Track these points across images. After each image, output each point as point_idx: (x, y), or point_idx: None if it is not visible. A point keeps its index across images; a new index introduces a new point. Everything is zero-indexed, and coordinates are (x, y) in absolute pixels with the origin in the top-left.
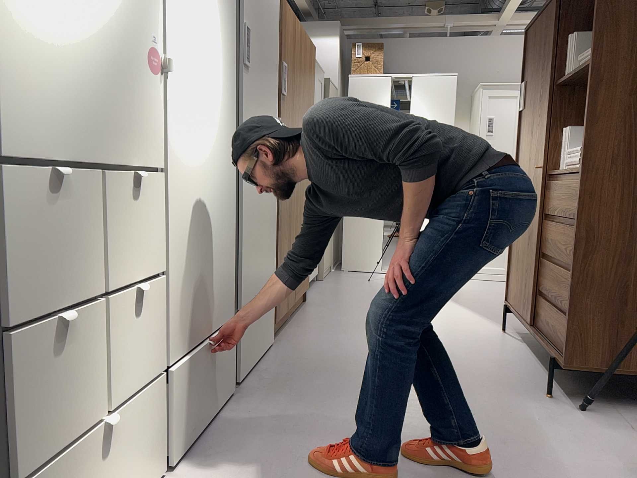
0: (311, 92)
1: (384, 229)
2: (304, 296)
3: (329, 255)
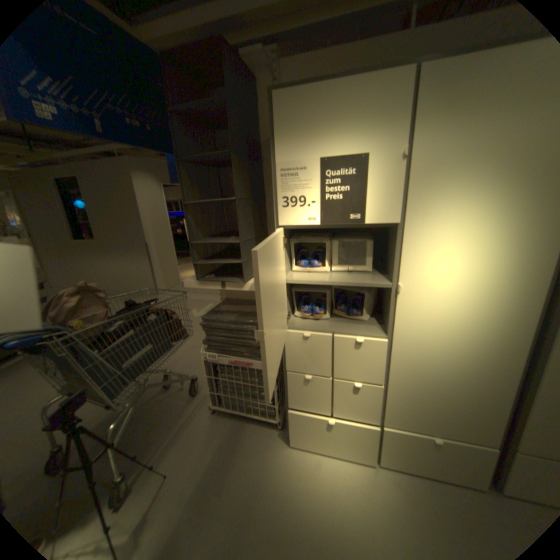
0: None
1: None
2: None
3: None
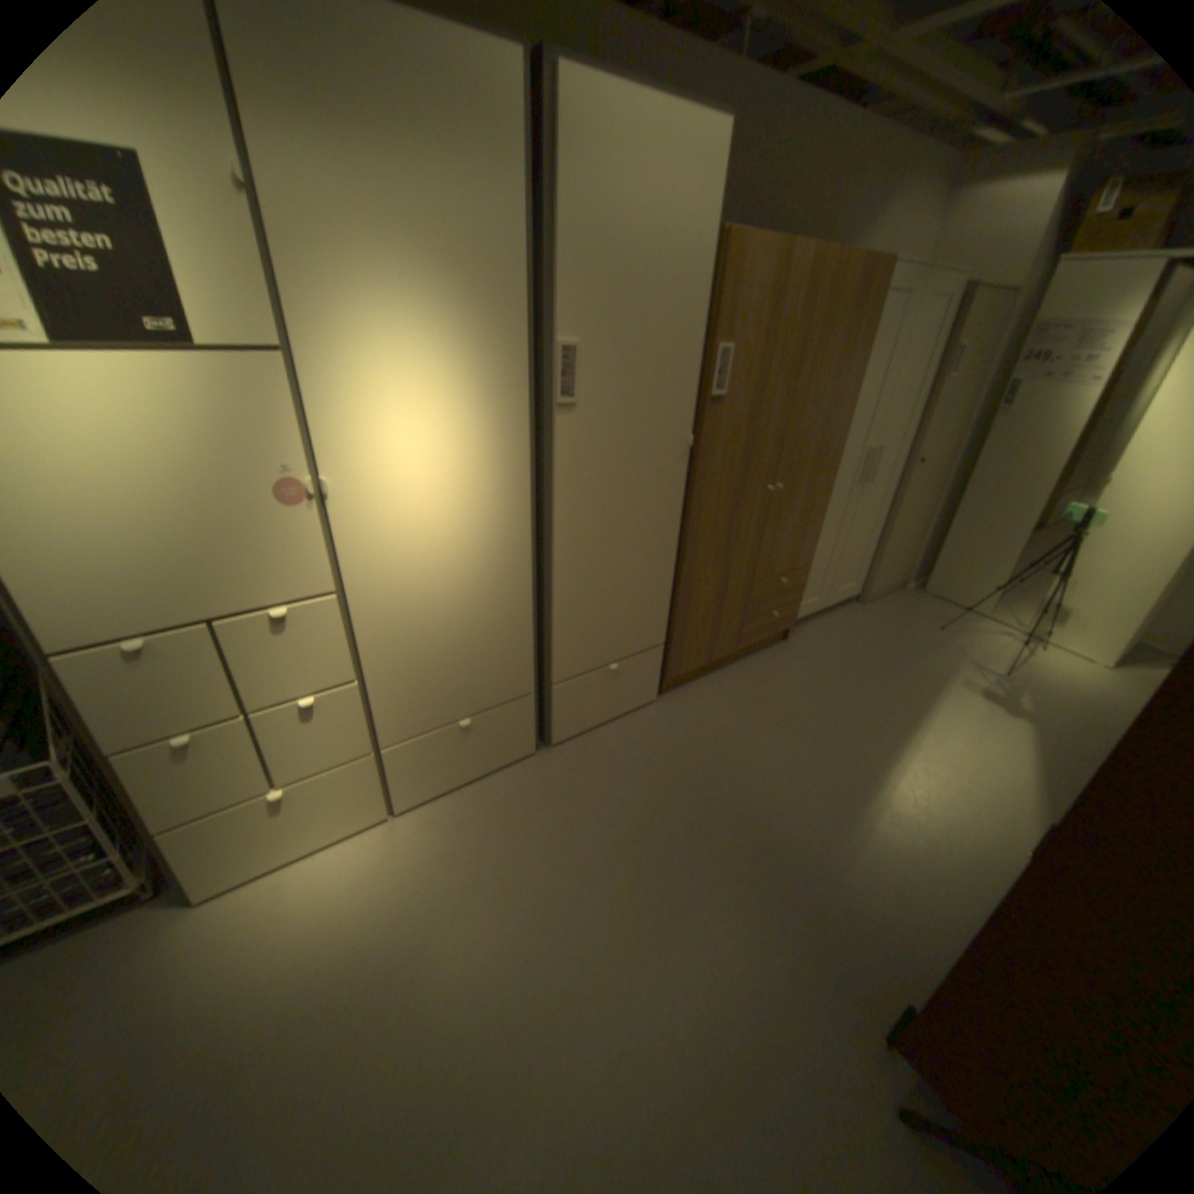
0: (860, 347)
1: (1024, 554)
2: (788, 634)
3: (900, 569)
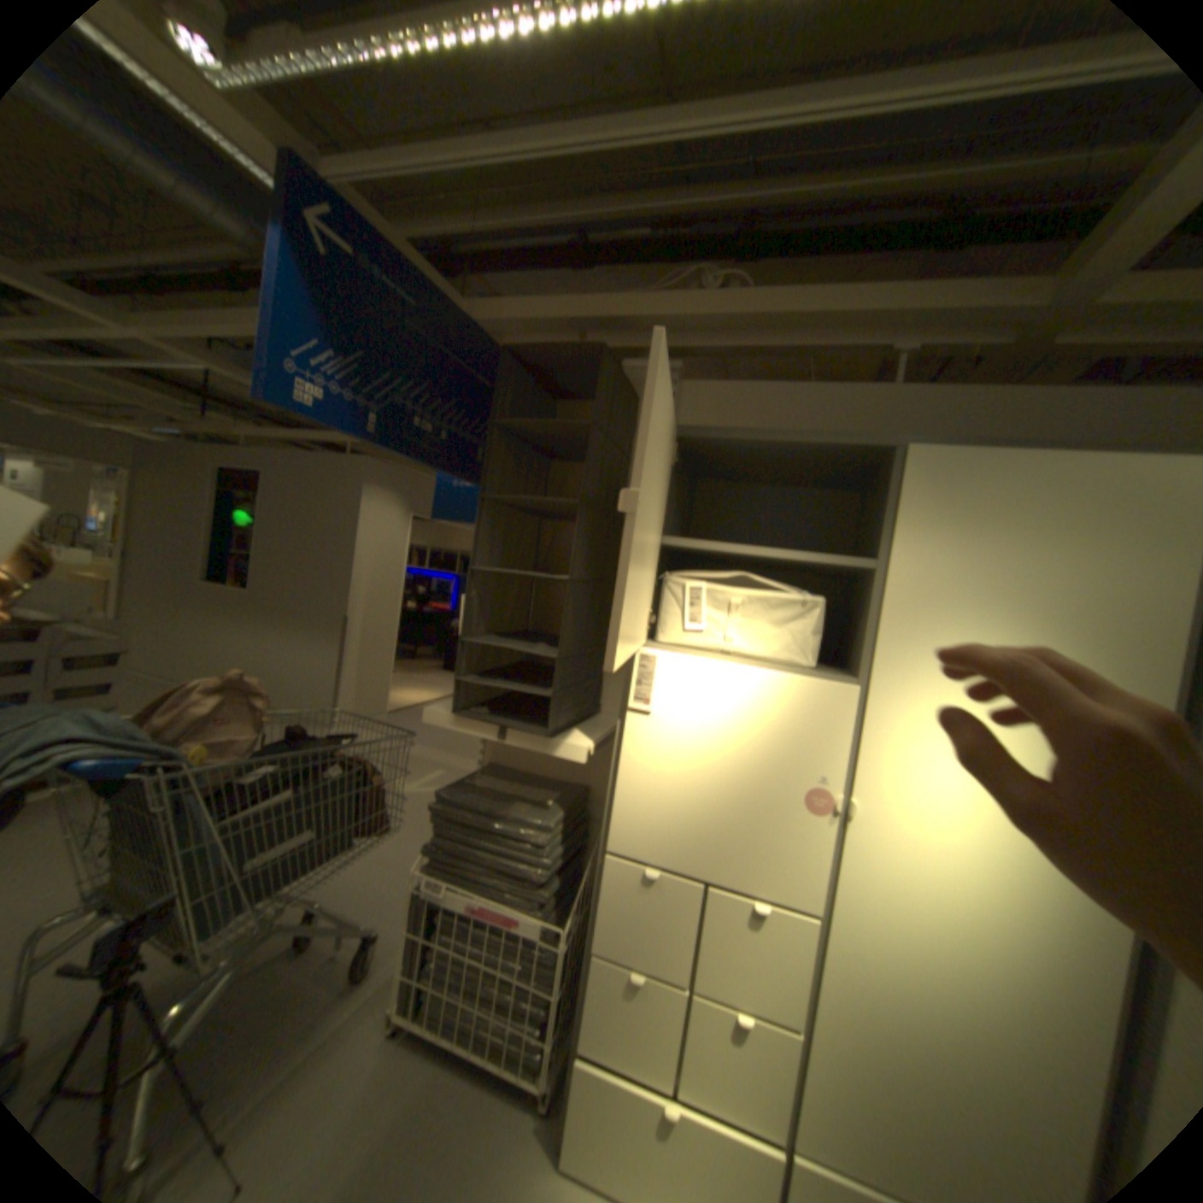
0: None
1: None
2: None
3: None
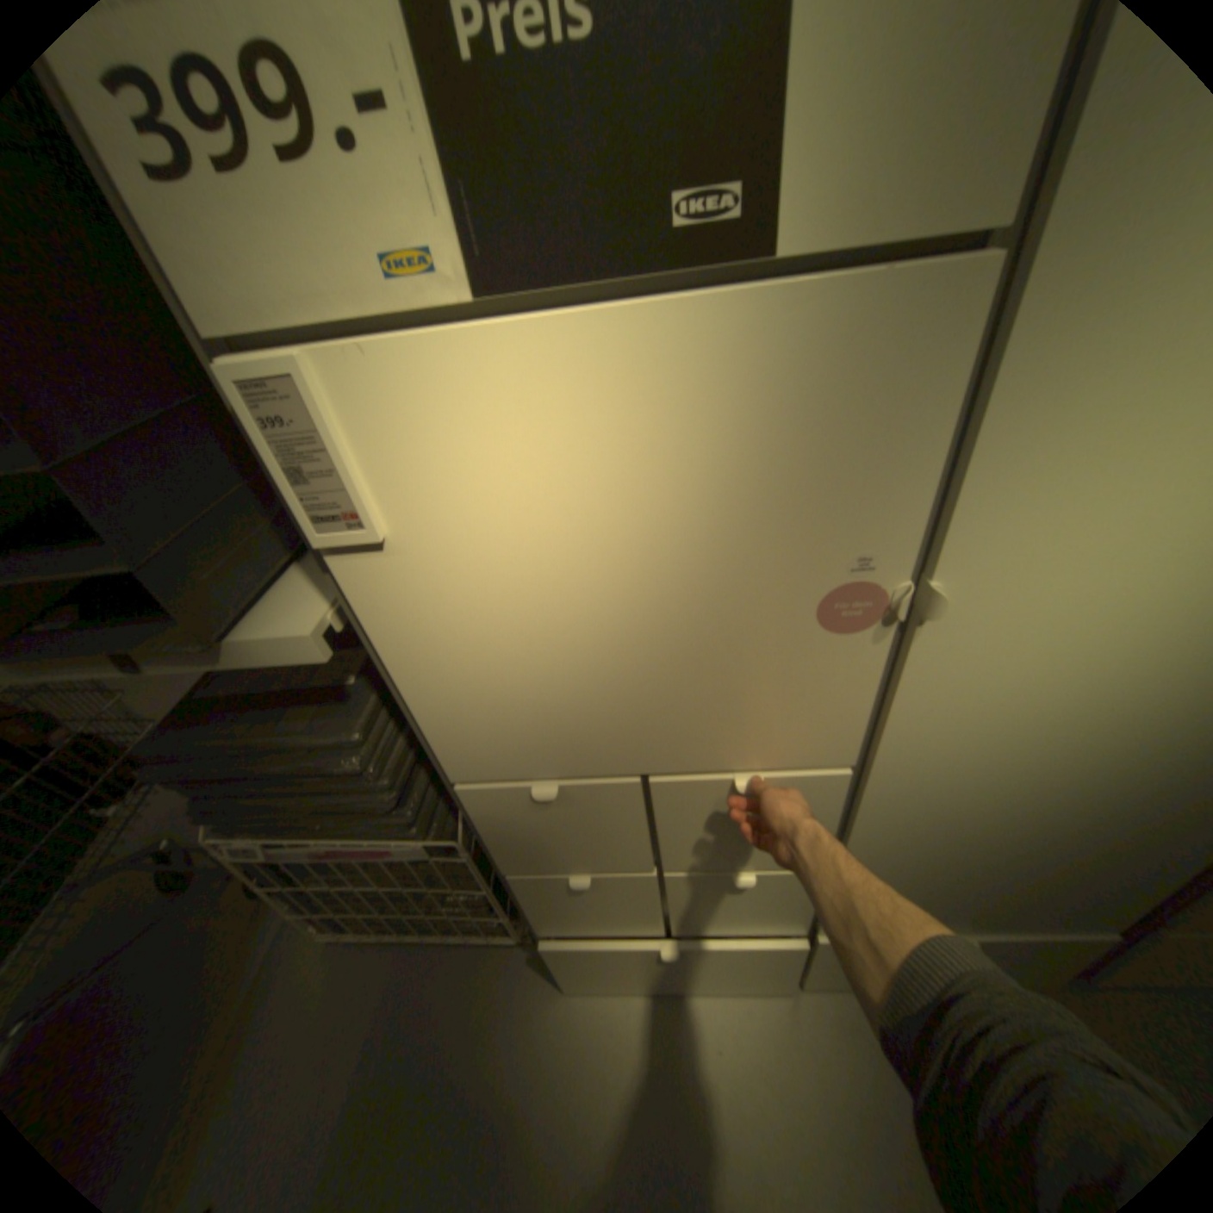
0: None
1: None
2: None
3: None
